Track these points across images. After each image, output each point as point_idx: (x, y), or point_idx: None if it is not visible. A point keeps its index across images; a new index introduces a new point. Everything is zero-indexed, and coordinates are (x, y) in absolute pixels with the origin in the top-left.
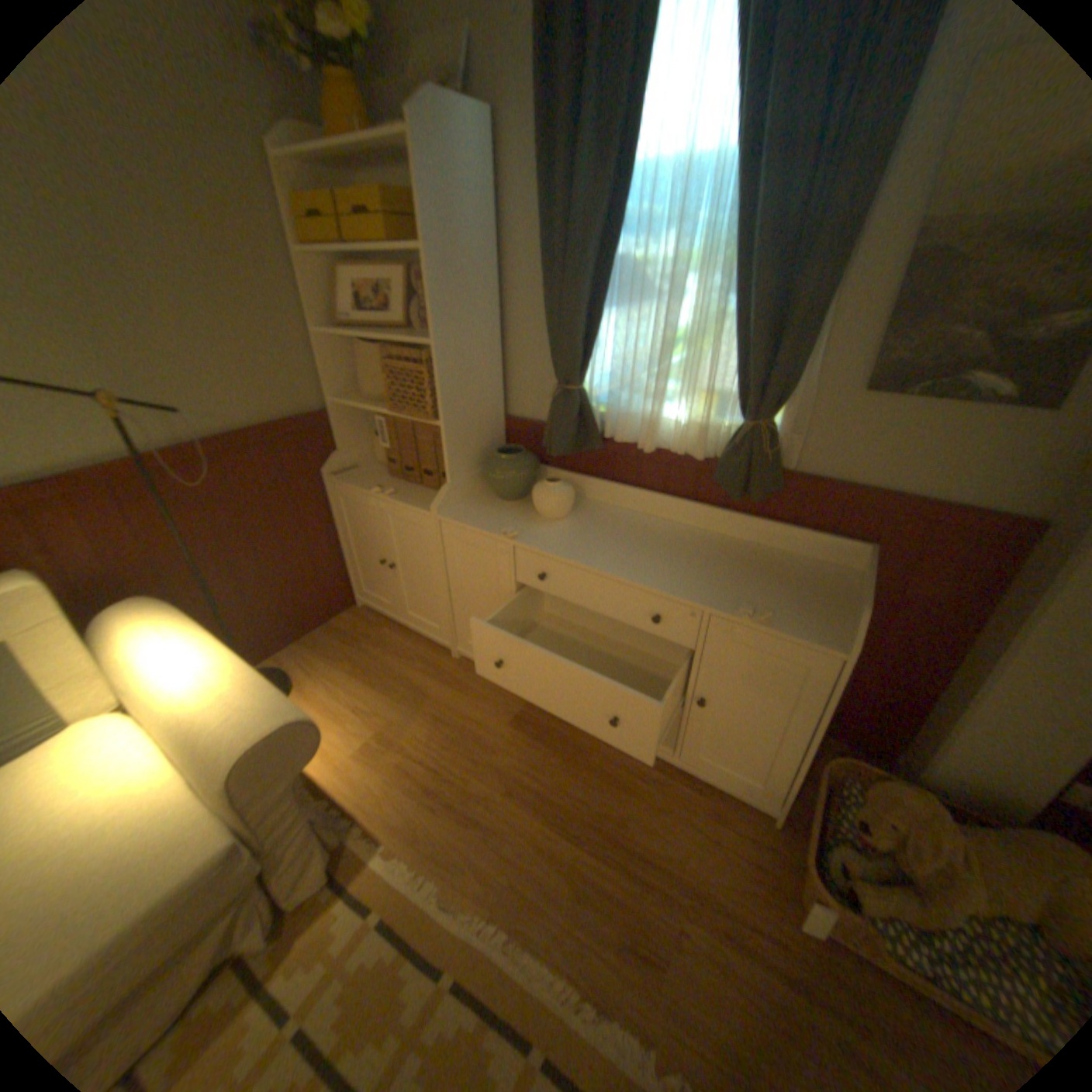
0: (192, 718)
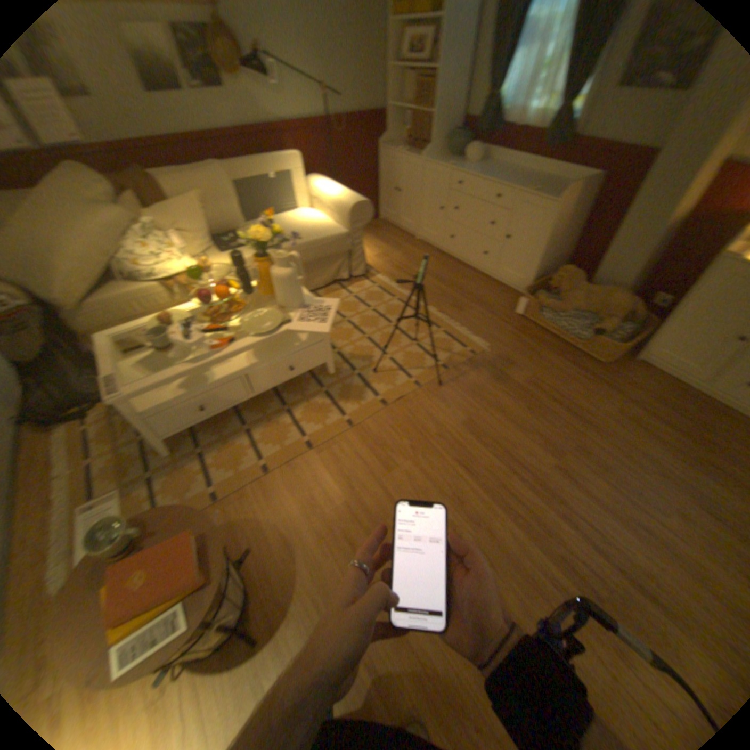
0: (338, 199)
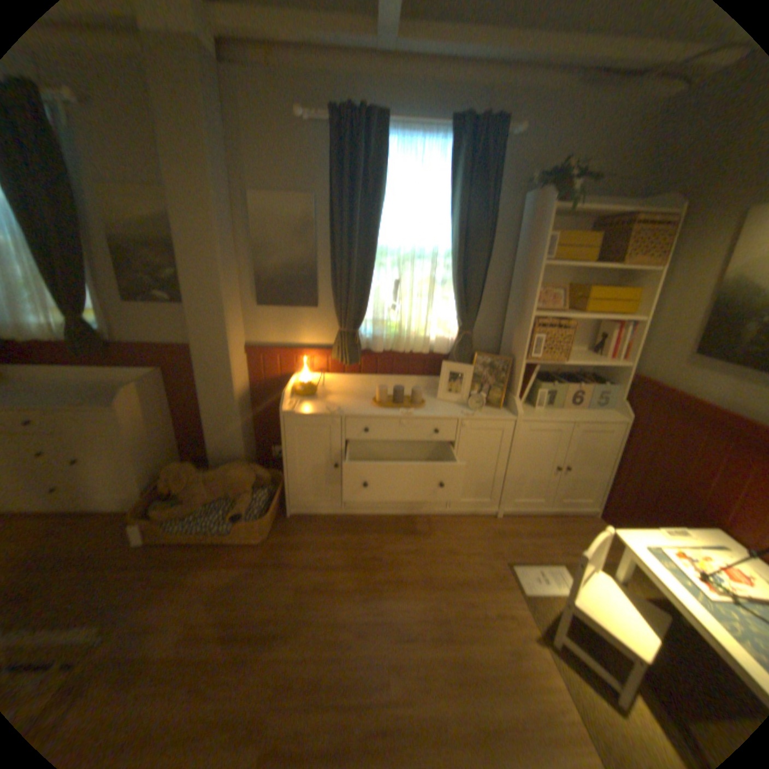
0: None
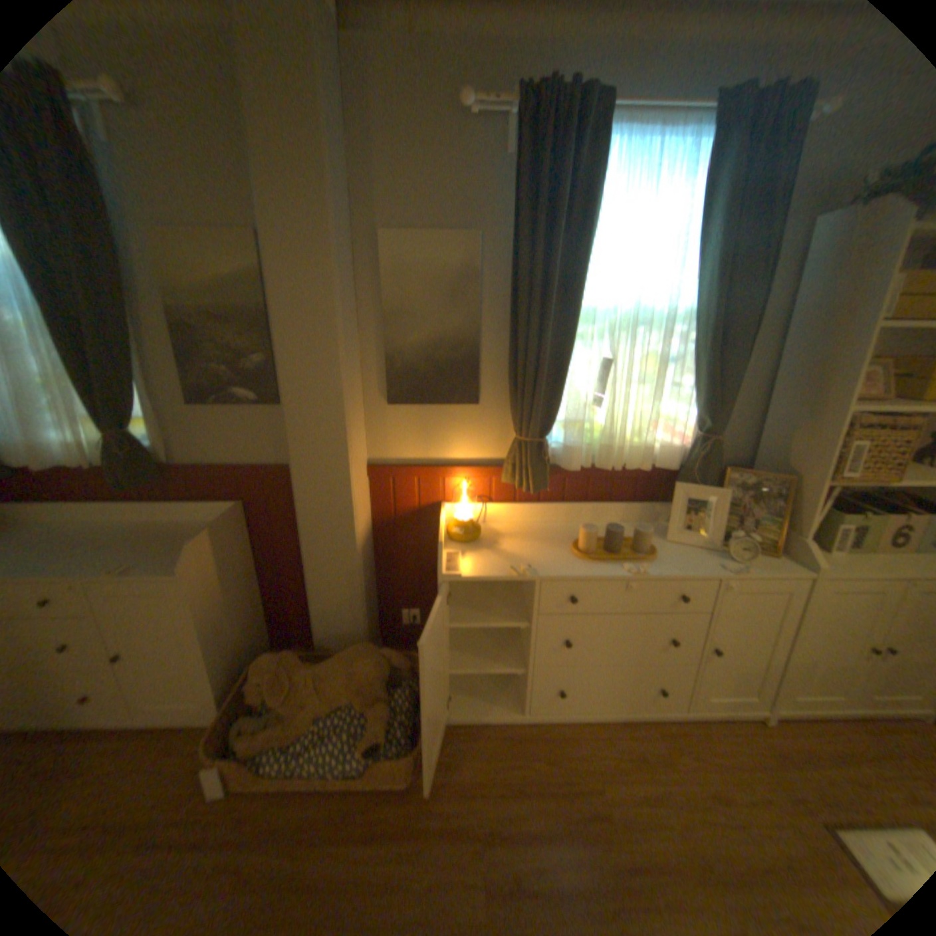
0: None
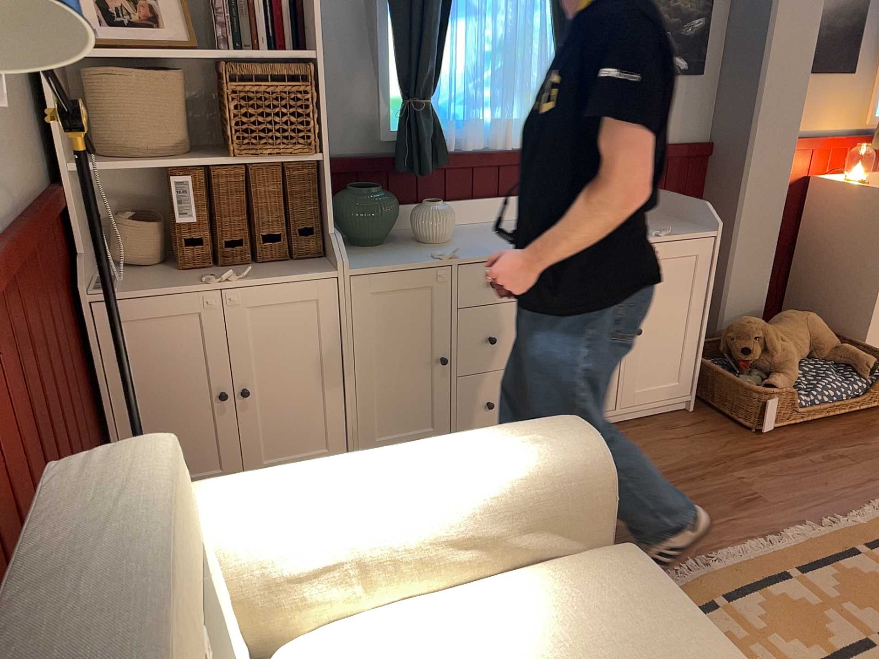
0: (504, 470)
